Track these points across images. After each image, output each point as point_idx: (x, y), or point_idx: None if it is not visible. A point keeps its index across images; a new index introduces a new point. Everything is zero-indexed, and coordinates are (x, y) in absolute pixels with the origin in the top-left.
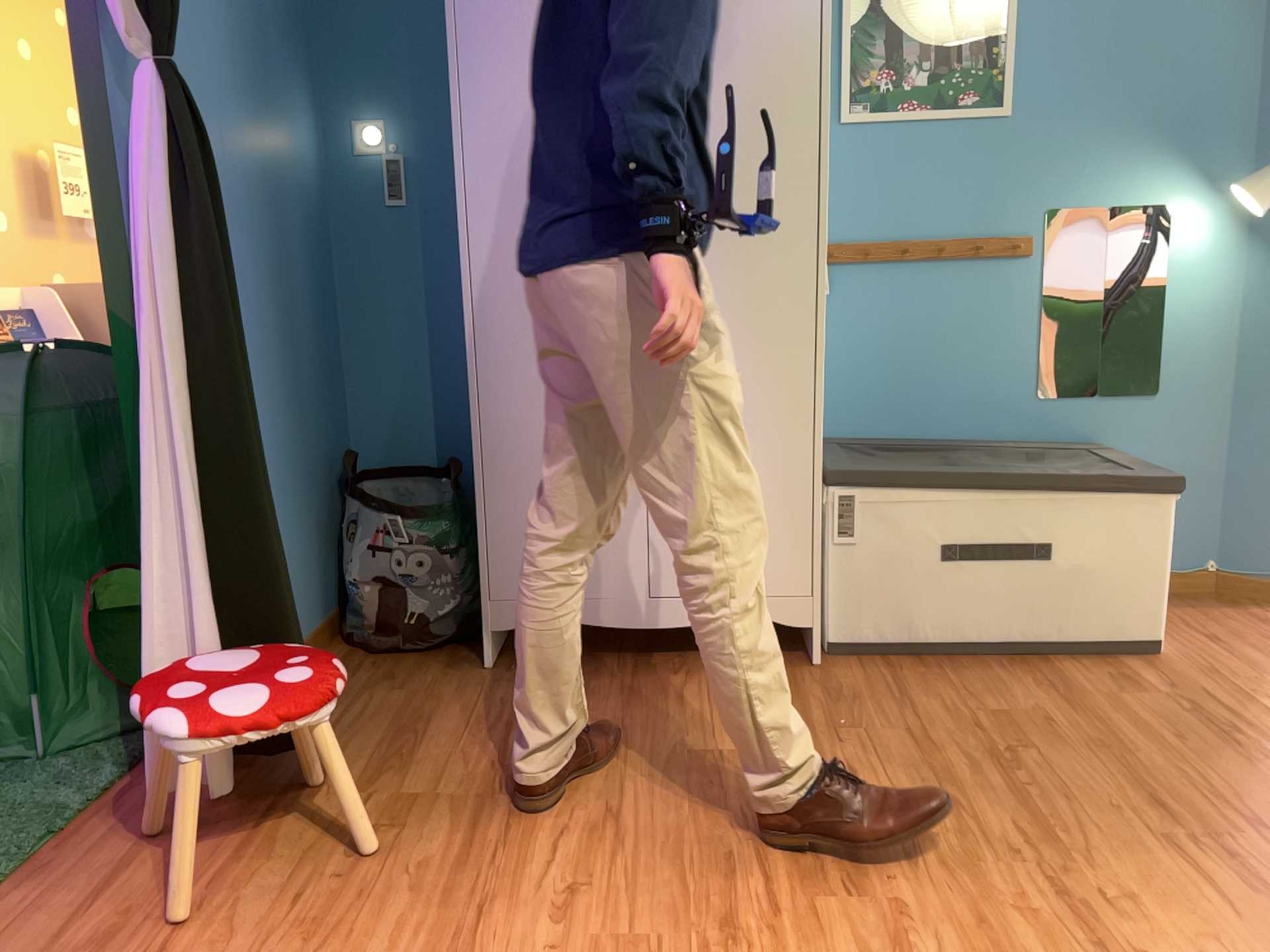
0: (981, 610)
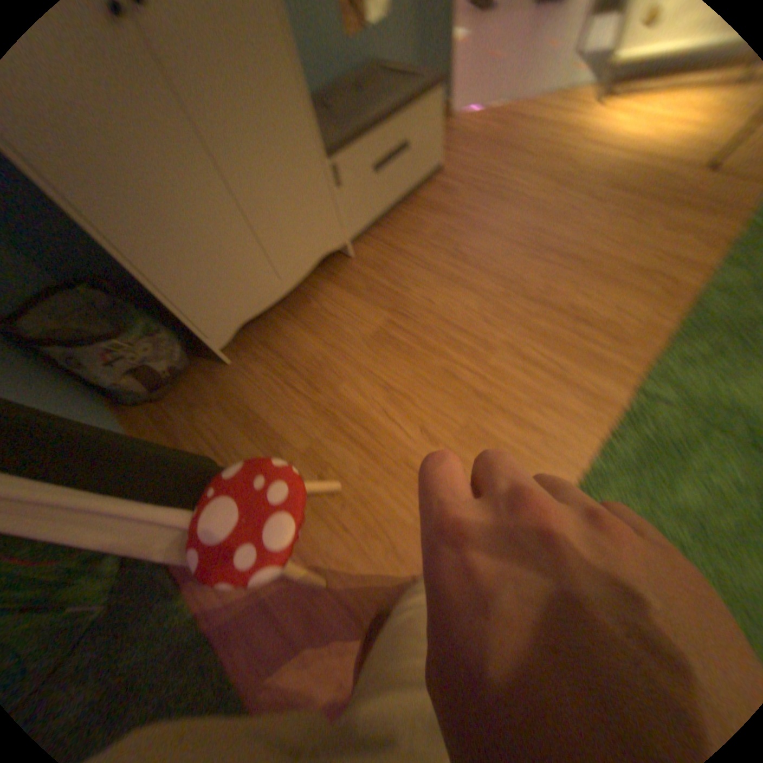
0: (388, 186)
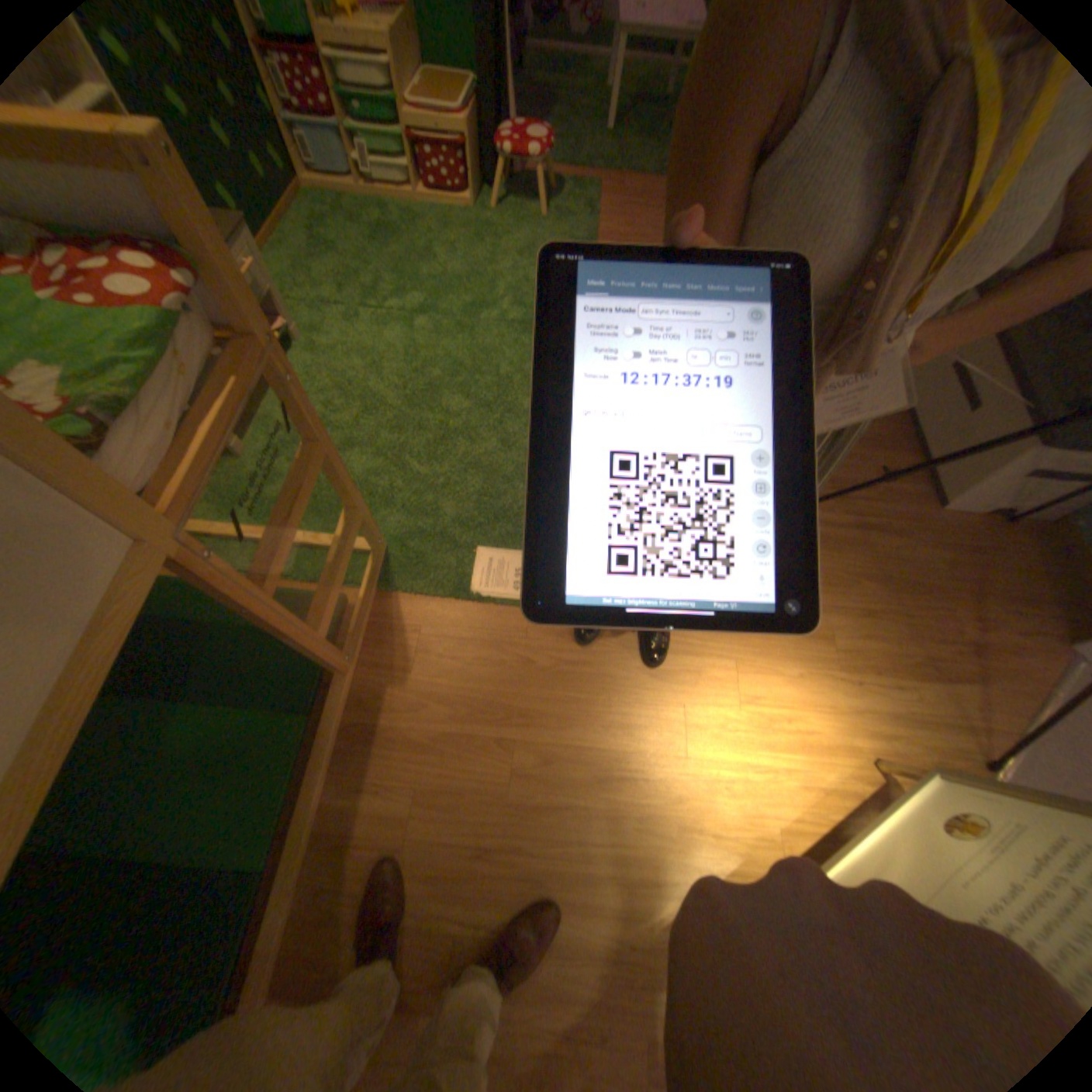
0: (928, 408)
